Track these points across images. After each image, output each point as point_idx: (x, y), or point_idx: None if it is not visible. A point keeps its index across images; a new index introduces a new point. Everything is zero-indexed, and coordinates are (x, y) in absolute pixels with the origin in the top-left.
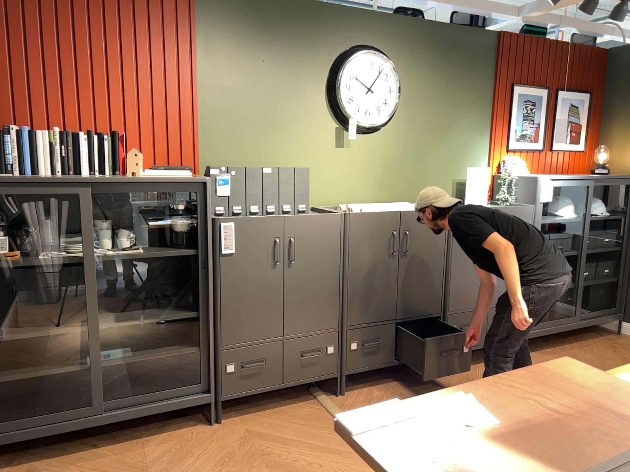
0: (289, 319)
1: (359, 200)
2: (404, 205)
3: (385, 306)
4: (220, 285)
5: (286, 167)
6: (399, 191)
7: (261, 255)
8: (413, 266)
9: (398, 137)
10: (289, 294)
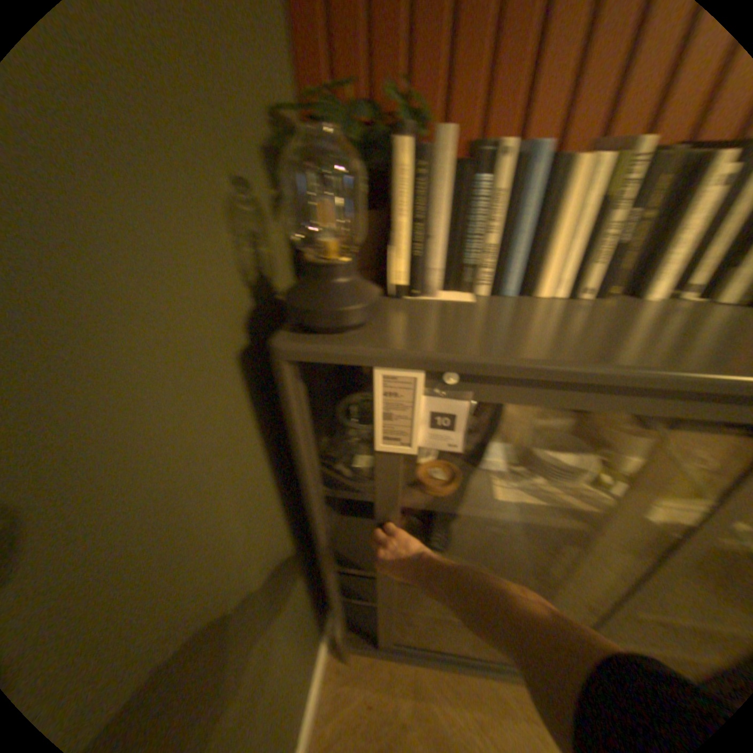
0: None
1: None
2: None
3: None
4: None
5: None
6: None
7: None
8: None
9: None
10: None
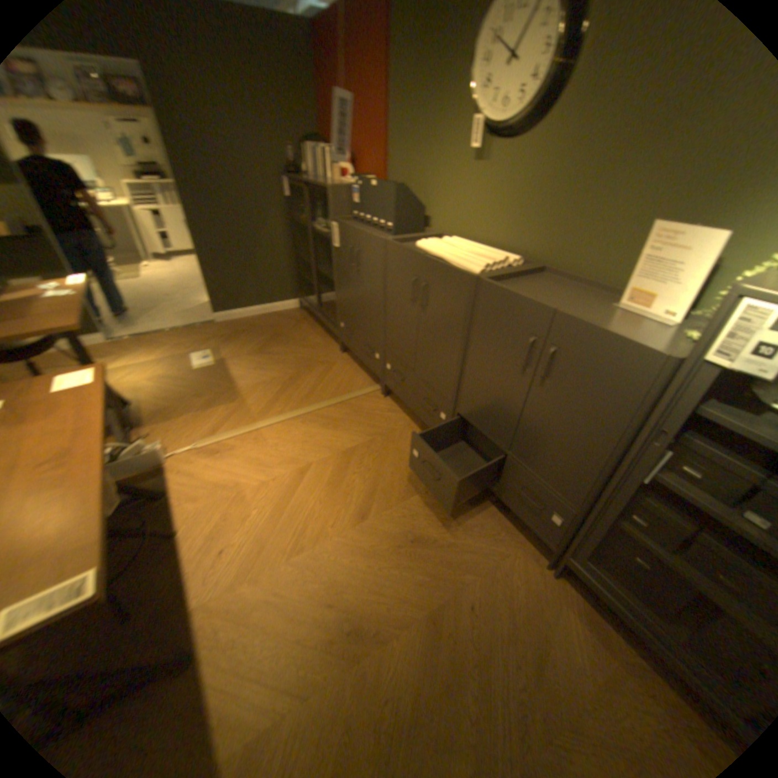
0: (359, 314)
1: (486, 238)
2: (476, 255)
3: (406, 351)
4: (335, 267)
5: (381, 182)
6: (536, 239)
7: (346, 255)
8: (429, 328)
9: (556, 142)
10: (358, 295)
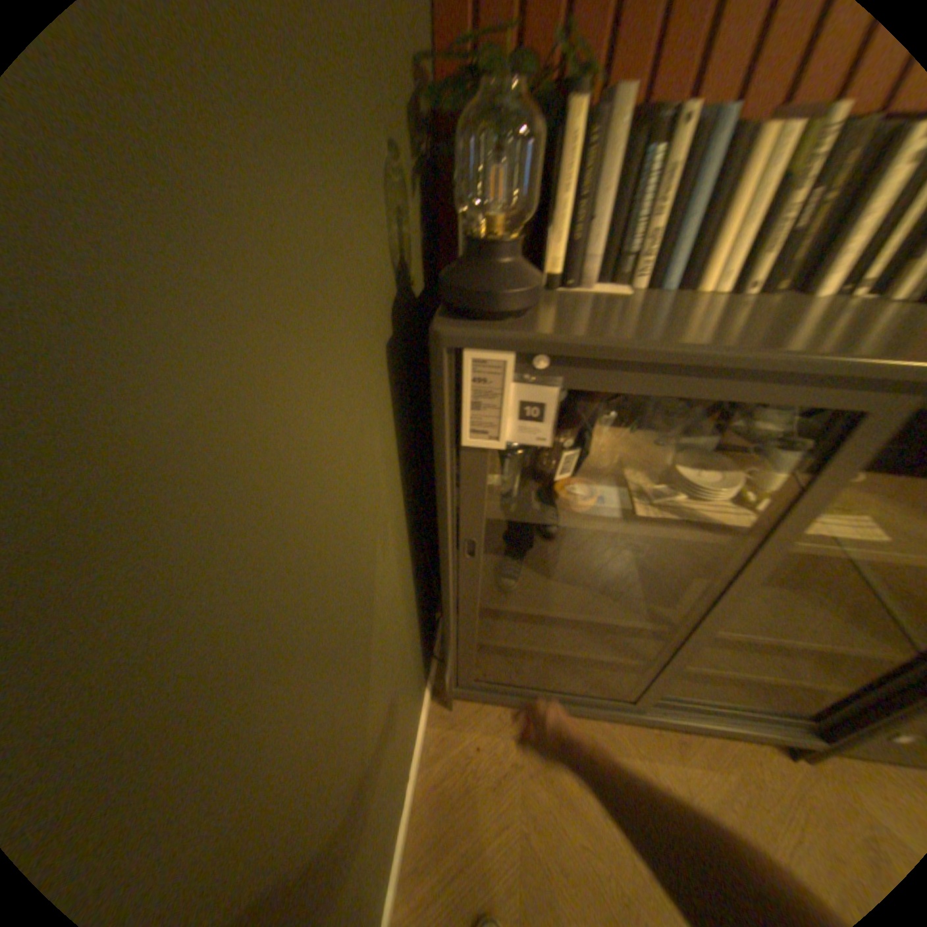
0: None
1: None
2: None
3: None
4: None
5: None
6: None
7: None
8: None
9: None
10: None
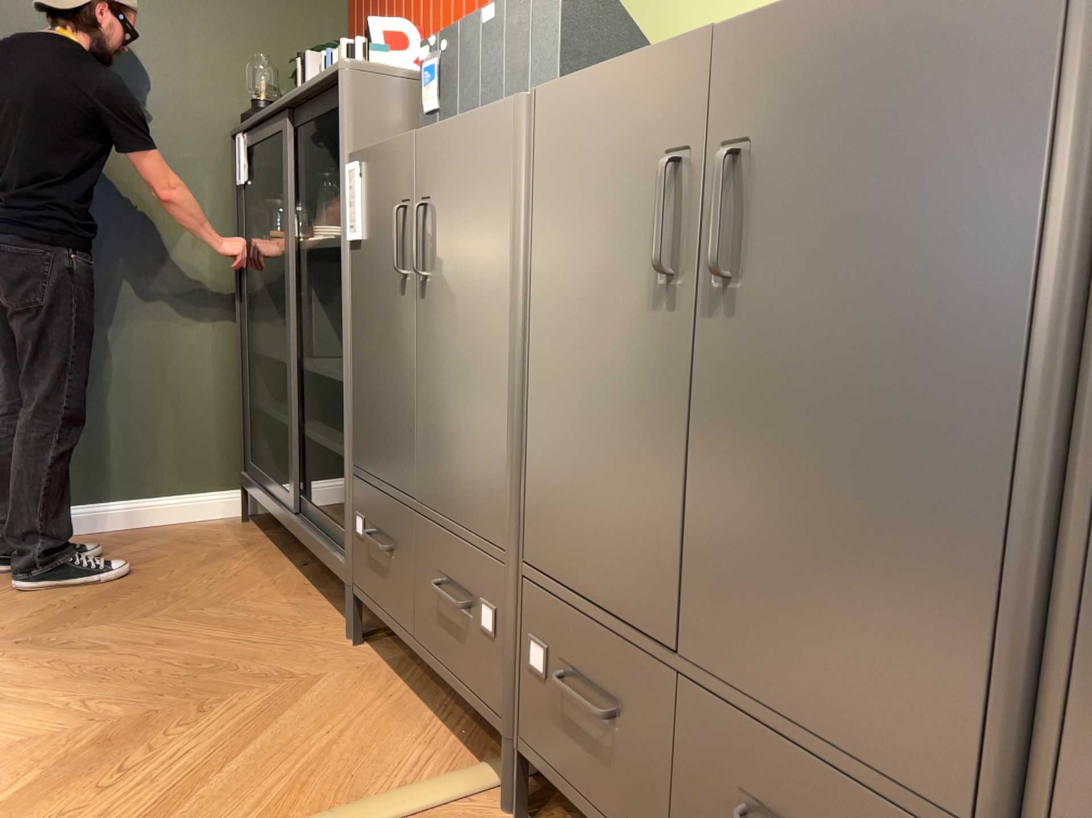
0: (422, 454)
1: None
2: None
3: (632, 549)
4: (351, 317)
5: None
6: None
7: (388, 249)
8: (769, 372)
9: None
10: (422, 378)
